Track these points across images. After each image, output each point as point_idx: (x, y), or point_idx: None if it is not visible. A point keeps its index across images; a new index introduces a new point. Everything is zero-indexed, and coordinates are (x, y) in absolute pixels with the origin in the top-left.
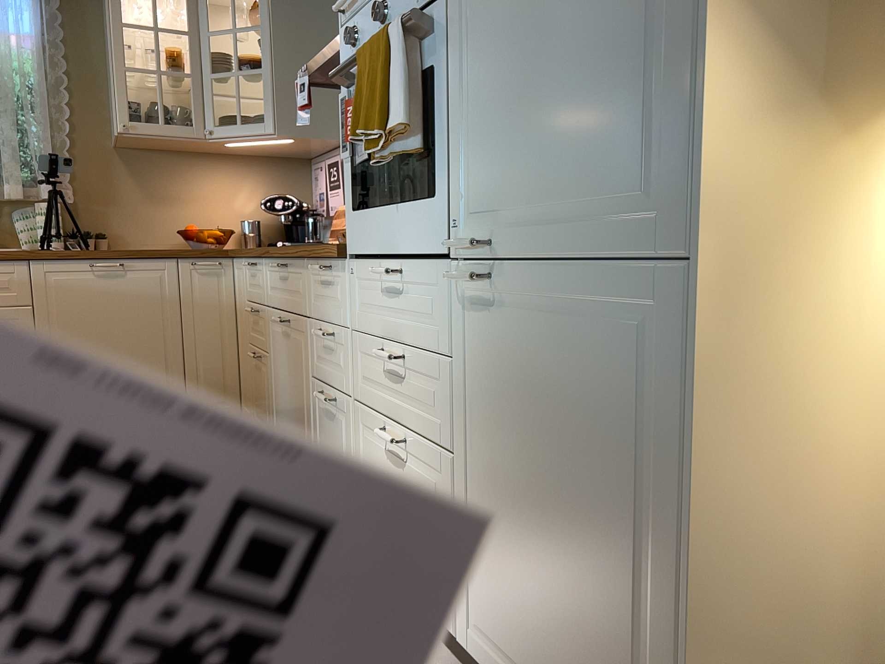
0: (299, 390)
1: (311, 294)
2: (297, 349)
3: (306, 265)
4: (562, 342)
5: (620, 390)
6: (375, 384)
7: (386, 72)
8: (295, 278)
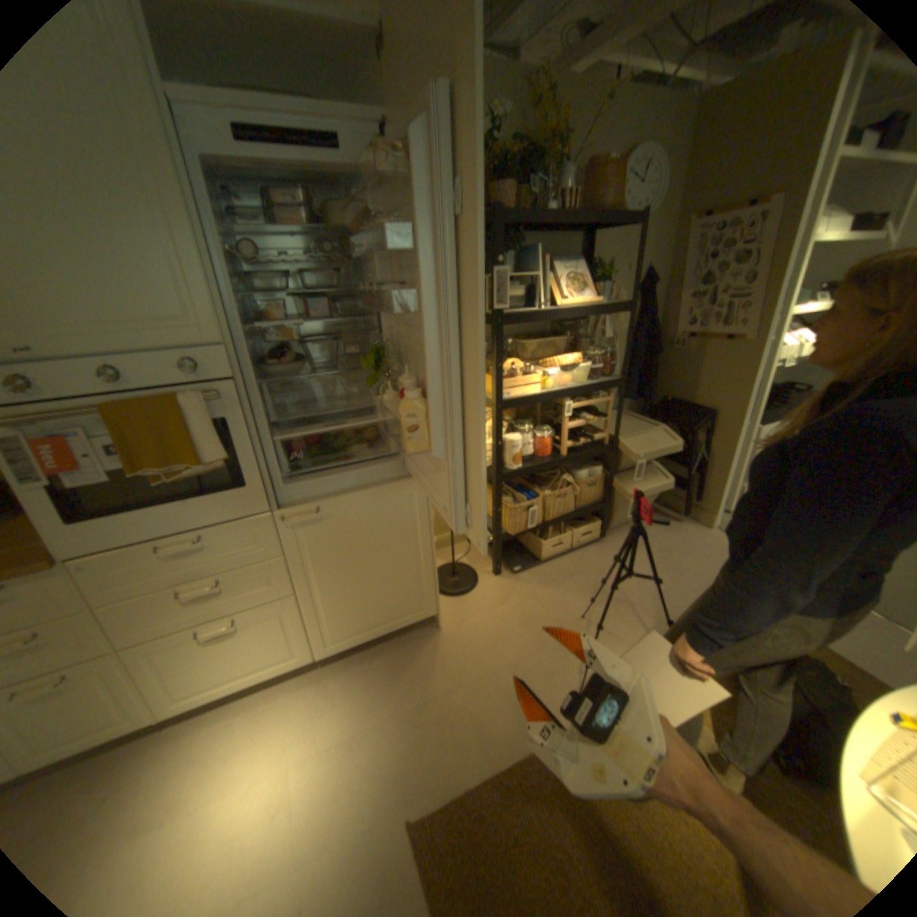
0: None
1: None
2: None
3: None
4: (365, 516)
5: (396, 518)
6: (158, 620)
7: (178, 429)
8: None
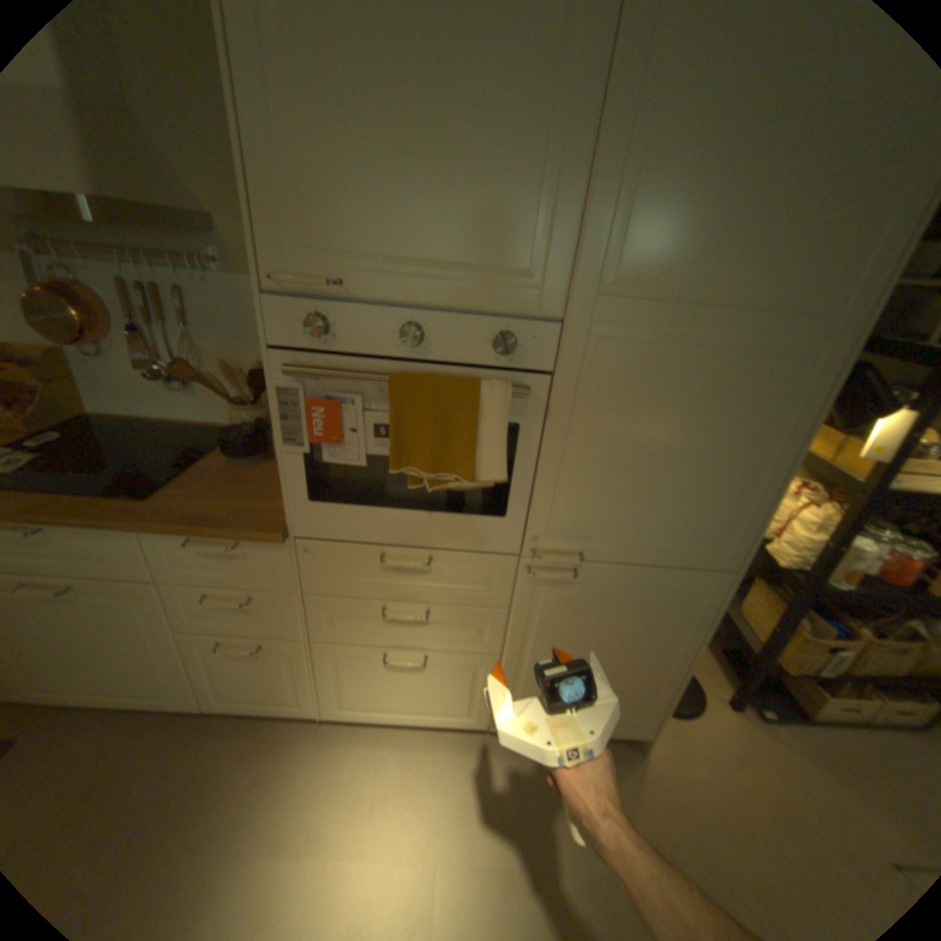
0: (127, 648)
1: (147, 561)
2: (112, 613)
3: (135, 536)
4: (630, 600)
5: (668, 615)
6: (358, 629)
7: (468, 428)
8: (82, 545)
